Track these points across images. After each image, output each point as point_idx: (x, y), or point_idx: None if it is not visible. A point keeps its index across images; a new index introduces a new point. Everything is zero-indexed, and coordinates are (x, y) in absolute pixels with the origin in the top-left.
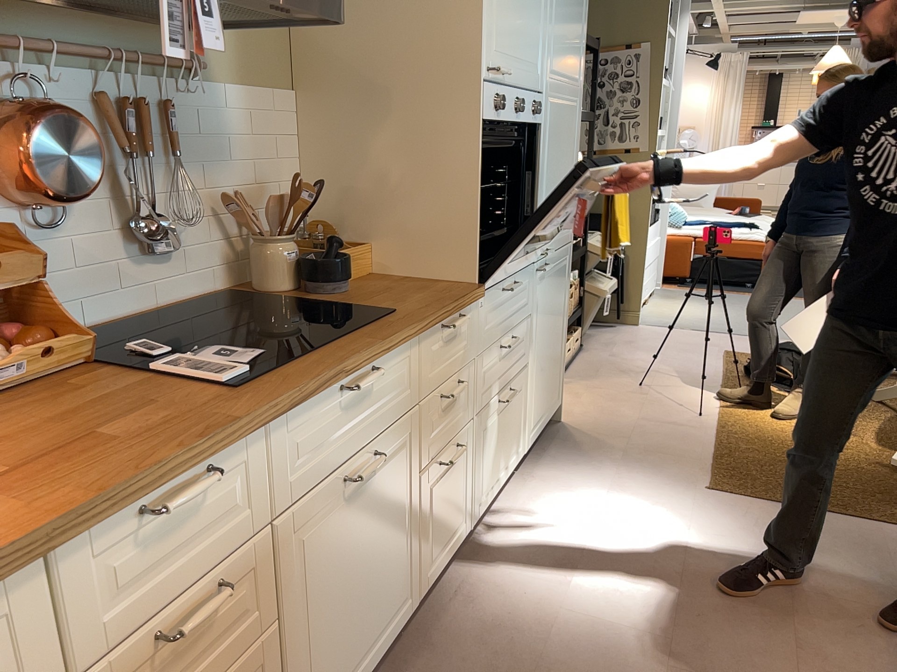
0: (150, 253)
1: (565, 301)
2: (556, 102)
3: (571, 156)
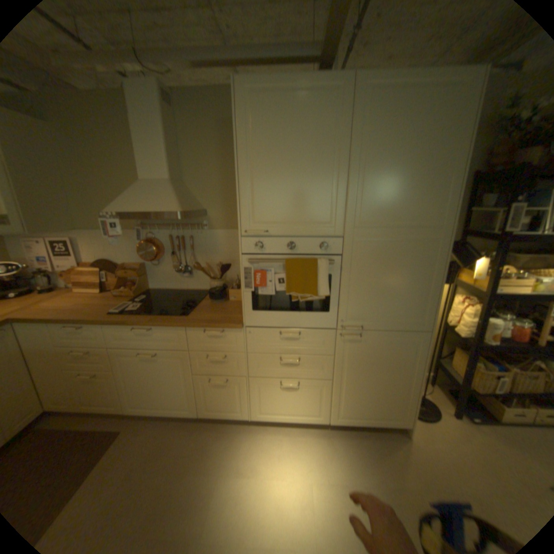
0: (184, 275)
1: (415, 368)
2: (373, 240)
3: (418, 274)
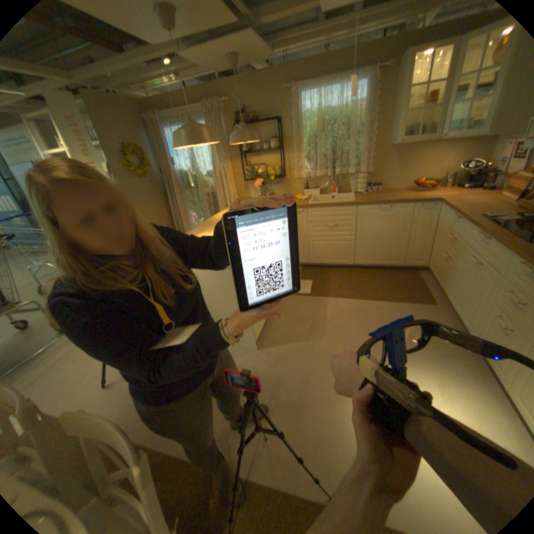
0: None
1: None
2: None
3: None
